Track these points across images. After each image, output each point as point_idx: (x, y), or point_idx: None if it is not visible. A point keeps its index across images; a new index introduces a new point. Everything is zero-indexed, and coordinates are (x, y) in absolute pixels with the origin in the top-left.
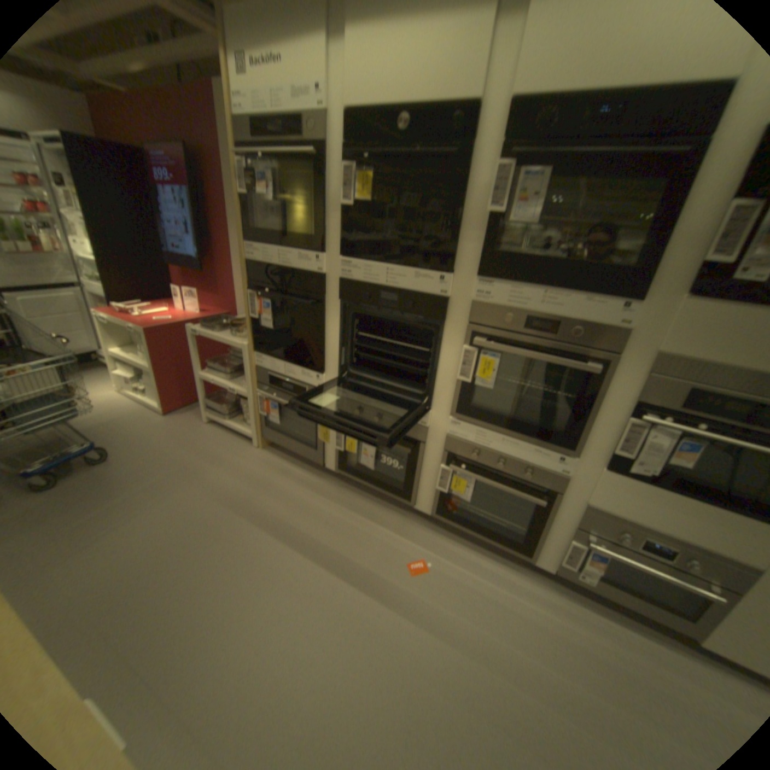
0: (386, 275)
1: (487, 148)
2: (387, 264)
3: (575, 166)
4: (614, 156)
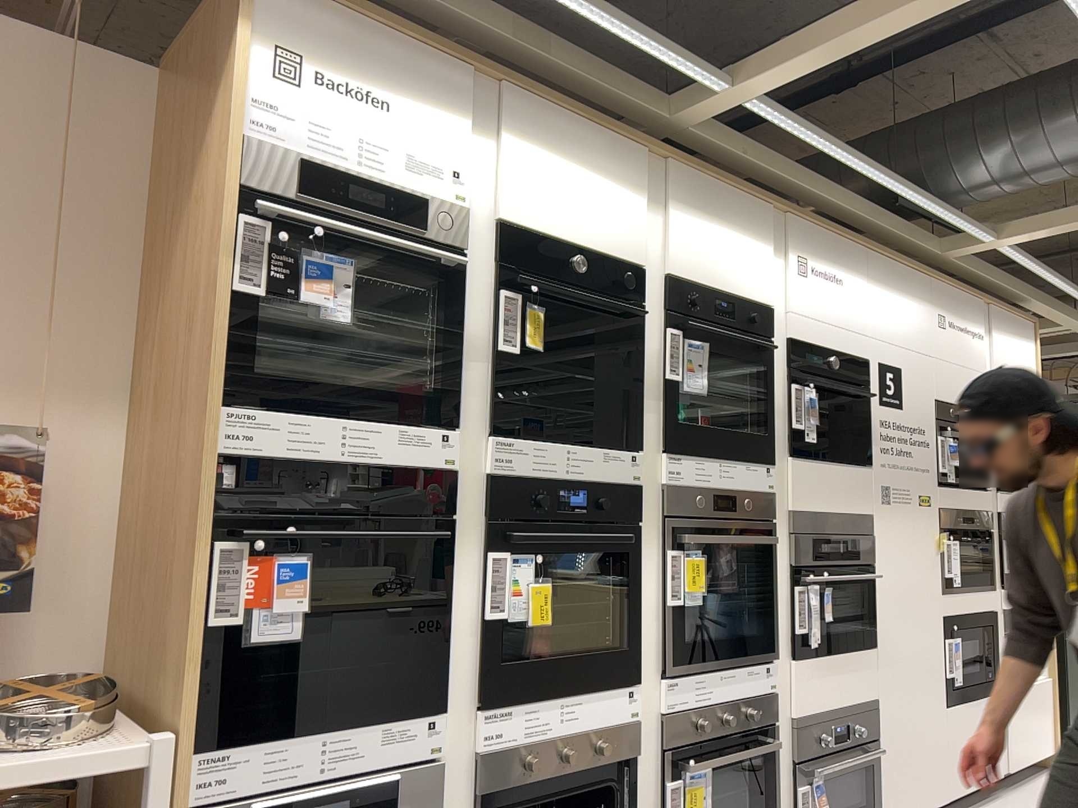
0: (567, 455)
1: (649, 314)
2: (565, 439)
3: (709, 344)
4: (735, 342)
